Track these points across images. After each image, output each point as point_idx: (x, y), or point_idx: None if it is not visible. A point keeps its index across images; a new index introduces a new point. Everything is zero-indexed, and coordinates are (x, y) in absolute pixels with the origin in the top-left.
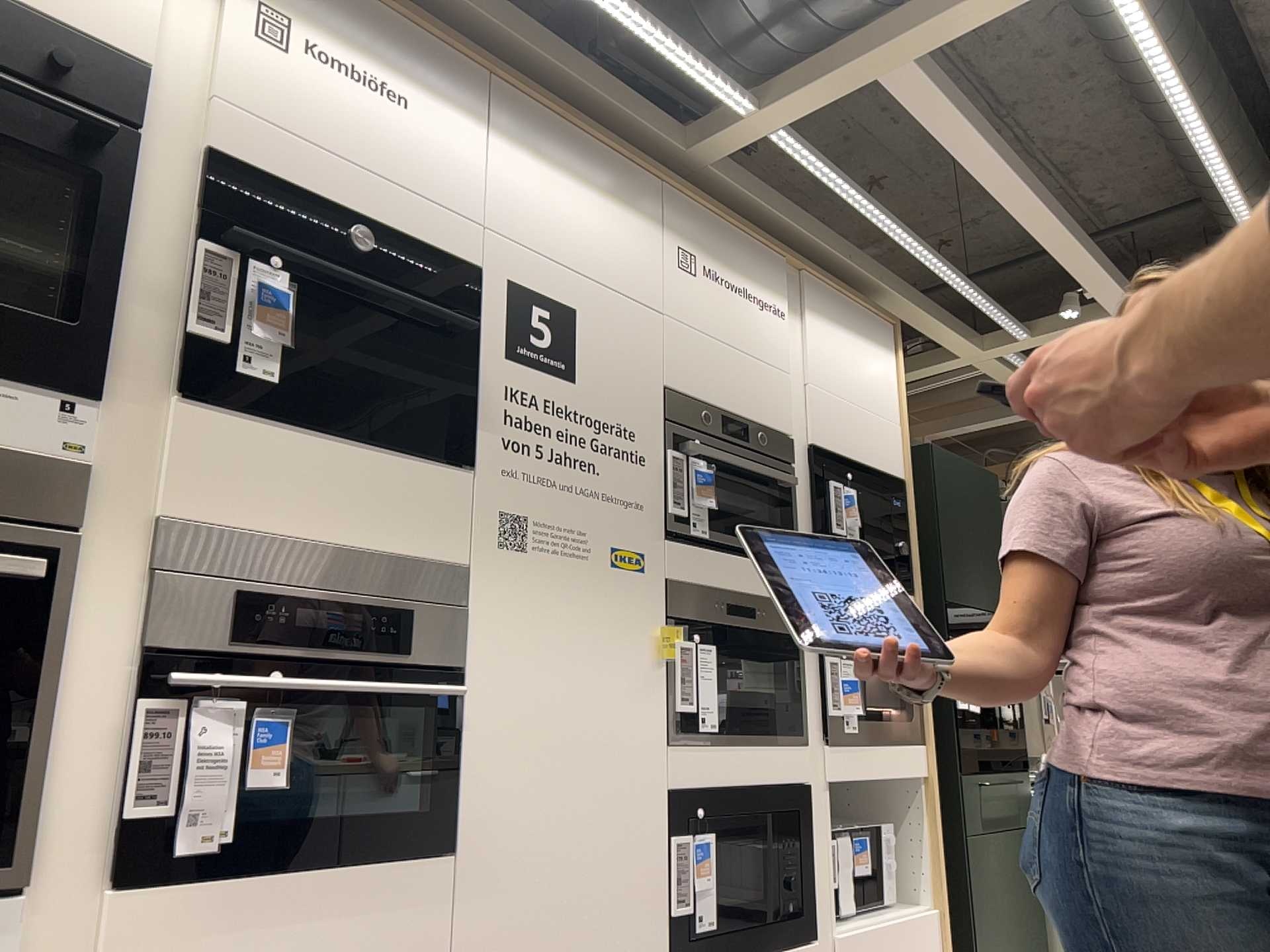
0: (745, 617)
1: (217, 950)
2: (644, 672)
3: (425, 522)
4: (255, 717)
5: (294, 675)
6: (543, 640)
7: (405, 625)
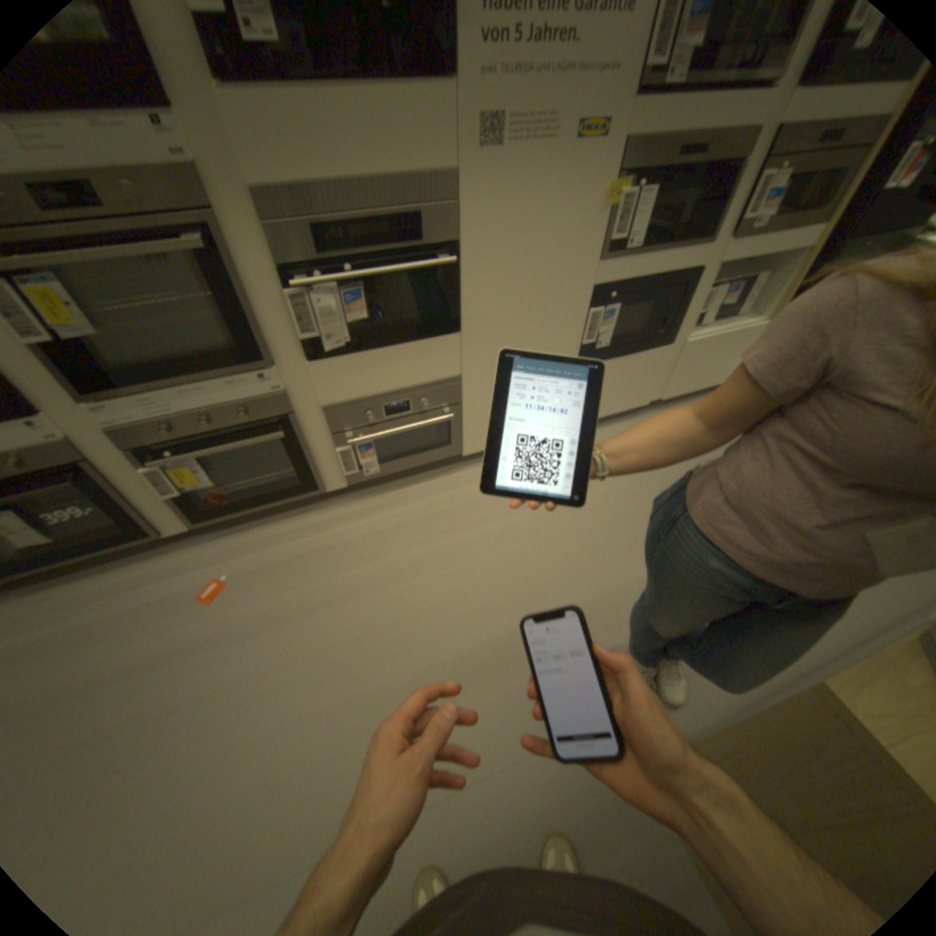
0: (695, 152)
1: (357, 375)
2: (591, 215)
3: (421, 140)
4: (343, 289)
5: (358, 263)
6: (515, 209)
7: (417, 221)
